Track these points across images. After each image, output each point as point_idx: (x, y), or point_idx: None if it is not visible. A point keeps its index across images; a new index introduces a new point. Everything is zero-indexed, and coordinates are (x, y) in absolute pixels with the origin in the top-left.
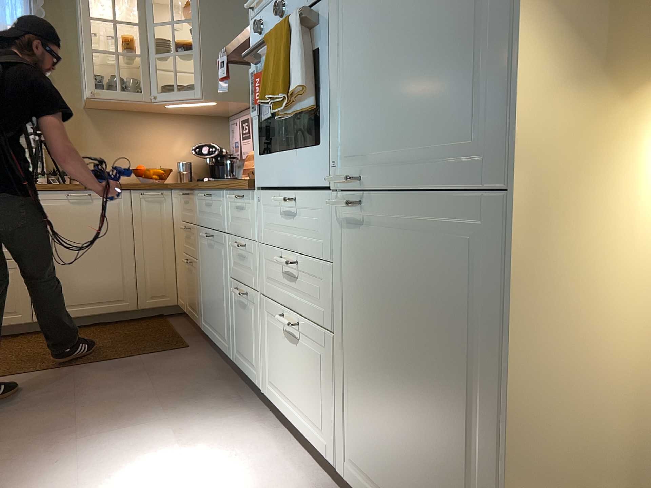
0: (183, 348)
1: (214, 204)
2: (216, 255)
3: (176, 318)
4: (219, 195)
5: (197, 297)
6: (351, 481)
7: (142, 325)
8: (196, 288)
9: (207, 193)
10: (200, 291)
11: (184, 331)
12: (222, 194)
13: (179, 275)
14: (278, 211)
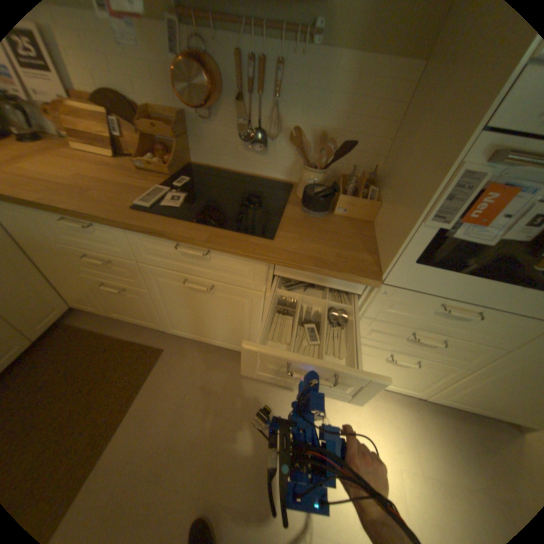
0: (159, 355)
1: (217, 261)
2: (220, 300)
3: (71, 317)
4: (242, 258)
5: (147, 313)
6: (442, 402)
7: (55, 352)
8: (145, 308)
9: (191, 246)
10: (161, 313)
11: (119, 332)
12: (258, 262)
13: (68, 289)
14: (425, 308)
